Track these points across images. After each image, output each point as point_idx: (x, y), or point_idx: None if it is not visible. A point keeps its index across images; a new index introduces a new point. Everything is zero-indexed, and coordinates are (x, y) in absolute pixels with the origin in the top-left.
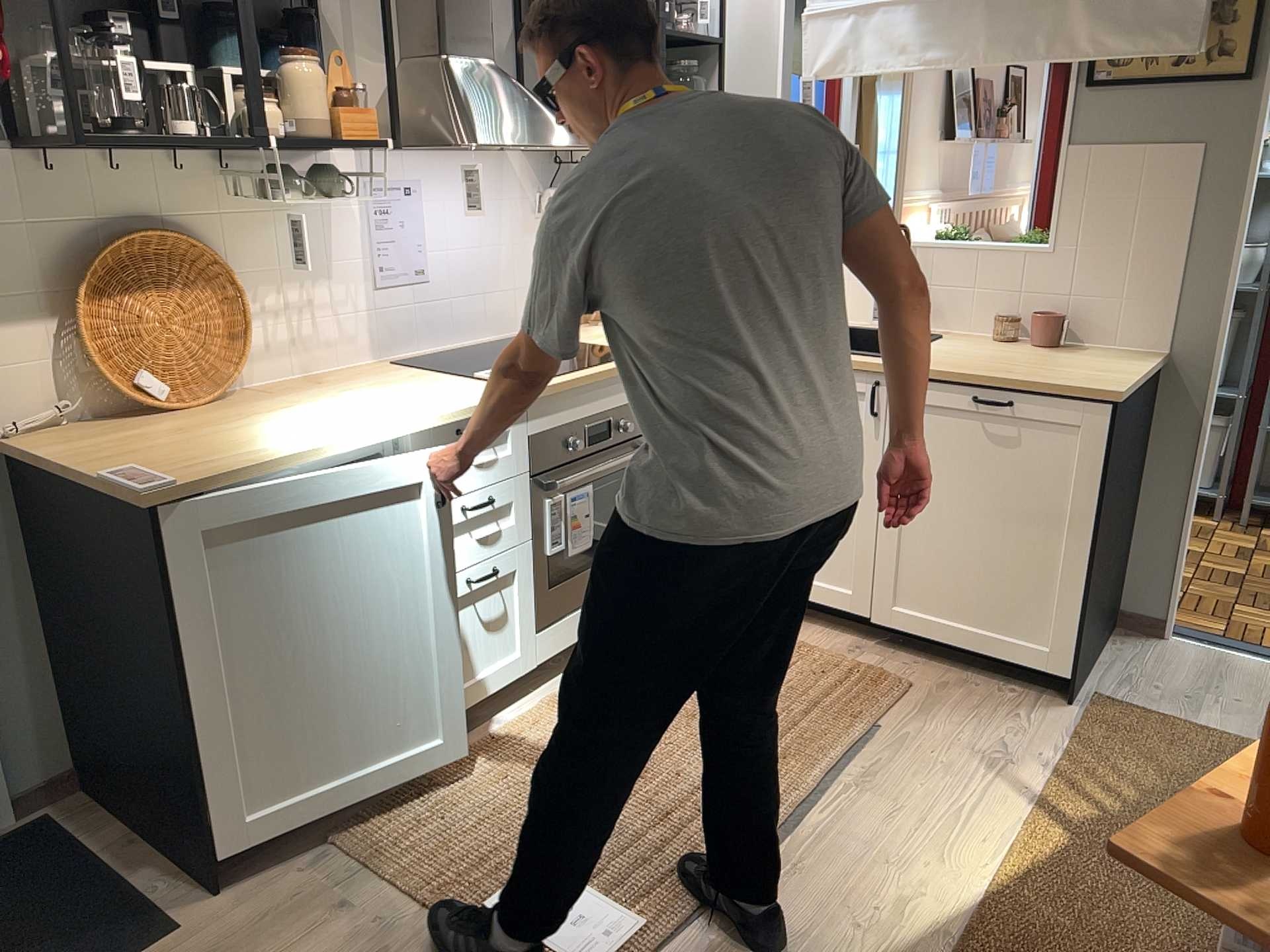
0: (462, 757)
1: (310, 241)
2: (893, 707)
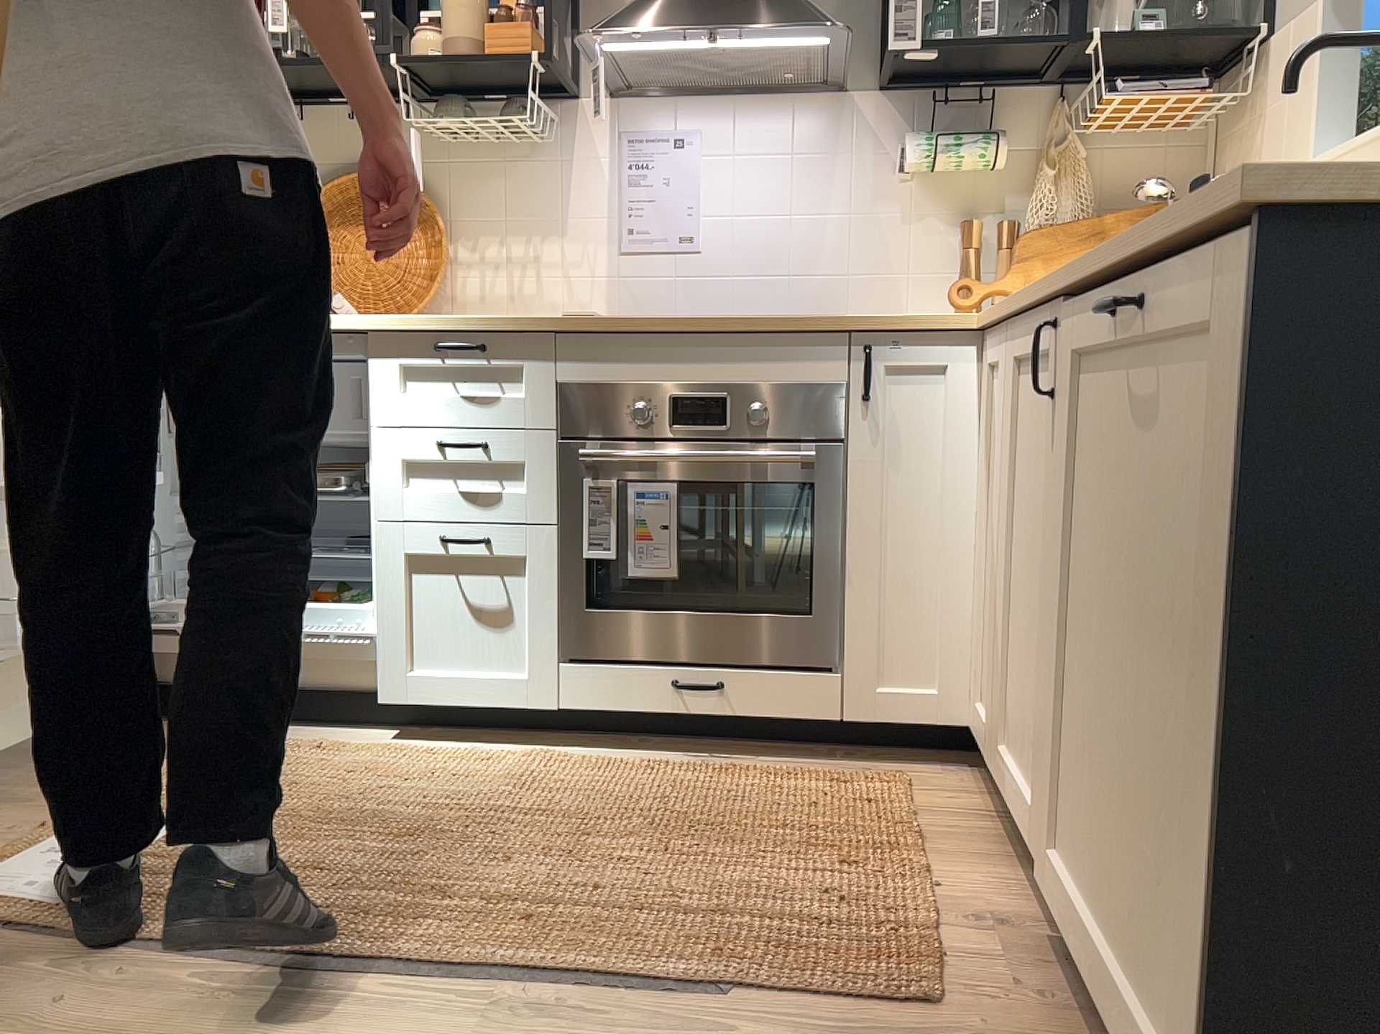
0: (383, 750)
1: (541, 193)
2: (816, 1001)
